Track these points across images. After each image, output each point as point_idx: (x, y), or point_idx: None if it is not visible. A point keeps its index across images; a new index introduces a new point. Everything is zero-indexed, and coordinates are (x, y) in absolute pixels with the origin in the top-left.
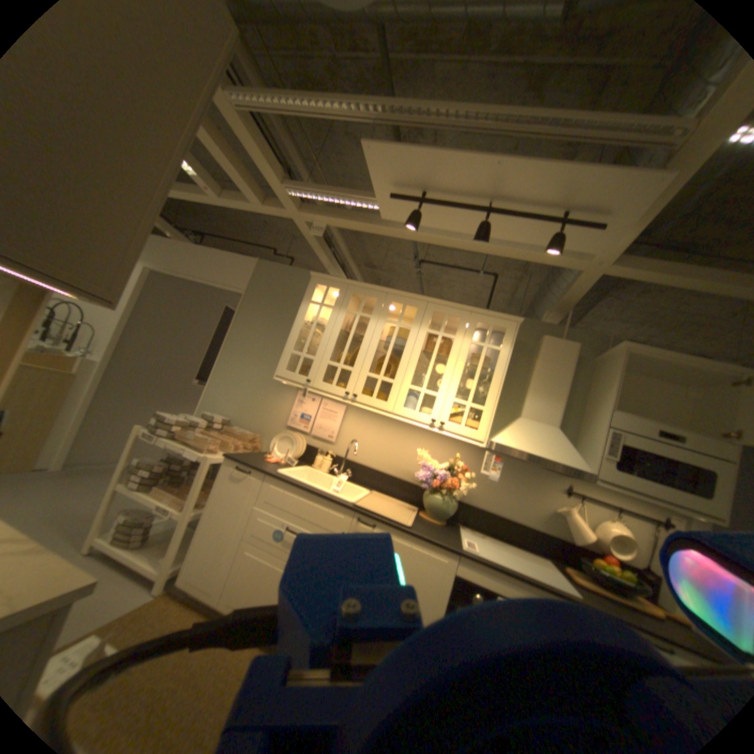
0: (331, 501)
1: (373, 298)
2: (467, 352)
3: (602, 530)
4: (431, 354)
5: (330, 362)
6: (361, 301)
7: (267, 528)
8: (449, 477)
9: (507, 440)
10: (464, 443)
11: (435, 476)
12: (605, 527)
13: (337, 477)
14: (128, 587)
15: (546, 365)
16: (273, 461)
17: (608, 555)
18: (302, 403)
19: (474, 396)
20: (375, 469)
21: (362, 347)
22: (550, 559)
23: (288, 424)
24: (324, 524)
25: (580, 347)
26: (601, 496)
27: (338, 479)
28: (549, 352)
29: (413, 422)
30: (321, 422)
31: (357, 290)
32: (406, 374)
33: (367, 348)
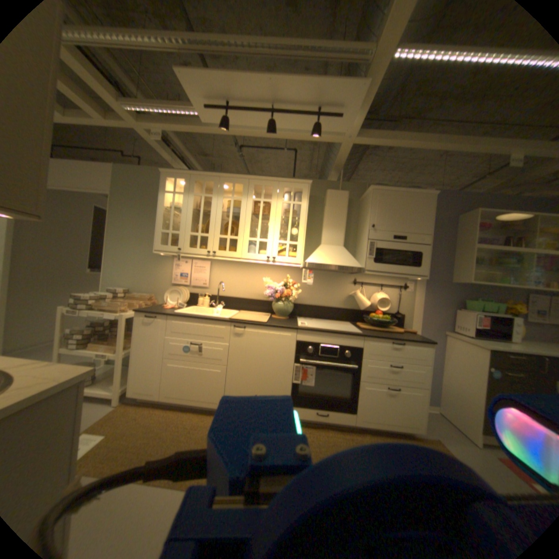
0: (215, 319)
1: (211, 181)
2: (281, 209)
3: (373, 298)
4: (259, 214)
5: (191, 233)
6: (202, 184)
7: (178, 346)
8: (285, 289)
9: (313, 259)
10: (291, 268)
11: (276, 291)
12: (374, 296)
13: (215, 307)
14: (93, 407)
15: (330, 209)
16: (169, 307)
17: (377, 310)
18: (179, 265)
19: (291, 237)
20: (239, 297)
21: (211, 218)
22: (349, 321)
23: (172, 282)
24: (213, 334)
25: (348, 193)
26: (371, 280)
27: (217, 308)
28: (331, 199)
29: (256, 261)
30: (195, 276)
31: (198, 177)
32: (245, 231)
33: (214, 218)
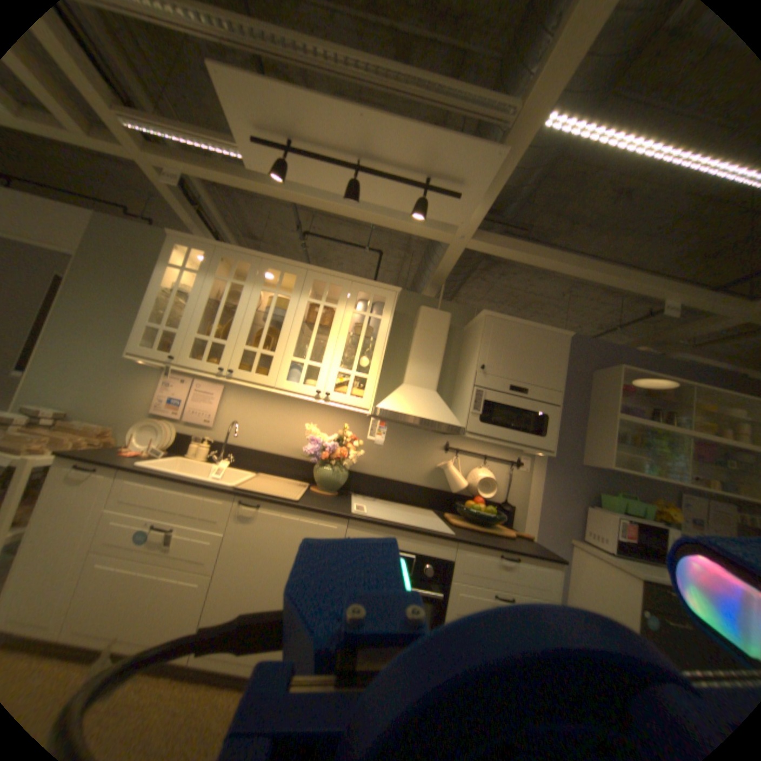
0: (207, 488)
1: (247, 264)
2: (350, 322)
3: (472, 476)
4: (315, 326)
5: (199, 337)
6: (234, 267)
7: (125, 532)
8: (339, 448)
9: (390, 405)
10: (353, 414)
11: (324, 448)
12: (474, 473)
13: (217, 464)
14: None
15: (422, 334)
16: (131, 456)
17: (476, 496)
18: (168, 386)
19: (360, 367)
20: (262, 451)
21: (236, 318)
22: (432, 509)
23: (151, 412)
24: (199, 514)
25: (450, 317)
26: (471, 448)
27: (219, 466)
28: (425, 321)
29: (298, 395)
30: (194, 407)
31: (227, 254)
32: (288, 346)
33: (242, 319)
